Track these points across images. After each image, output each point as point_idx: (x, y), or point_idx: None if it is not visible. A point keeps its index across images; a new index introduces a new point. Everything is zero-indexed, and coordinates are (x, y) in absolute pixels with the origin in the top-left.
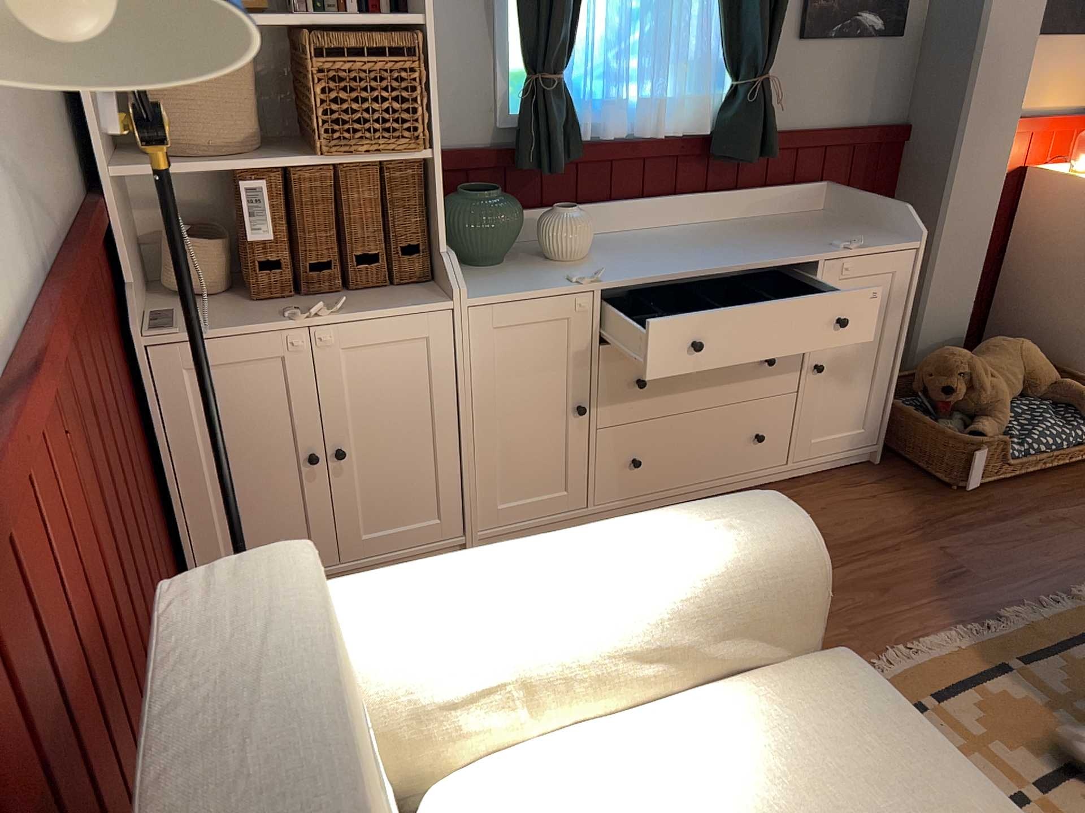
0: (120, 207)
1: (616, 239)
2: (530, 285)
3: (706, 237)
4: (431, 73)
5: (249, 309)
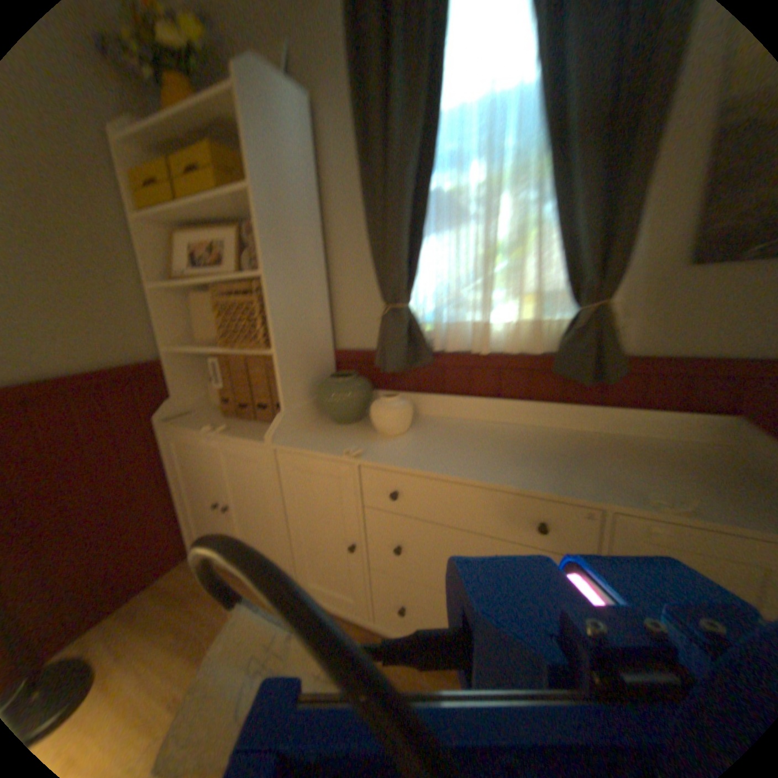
0: (178, 360)
1: (457, 424)
2: (324, 444)
3: (528, 442)
4: (271, 300)
5: (215, 417)
